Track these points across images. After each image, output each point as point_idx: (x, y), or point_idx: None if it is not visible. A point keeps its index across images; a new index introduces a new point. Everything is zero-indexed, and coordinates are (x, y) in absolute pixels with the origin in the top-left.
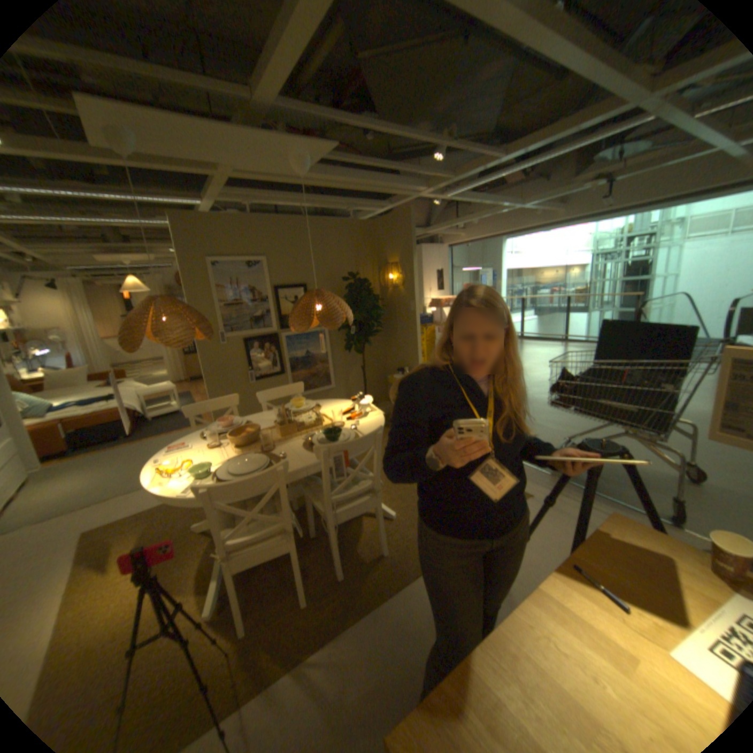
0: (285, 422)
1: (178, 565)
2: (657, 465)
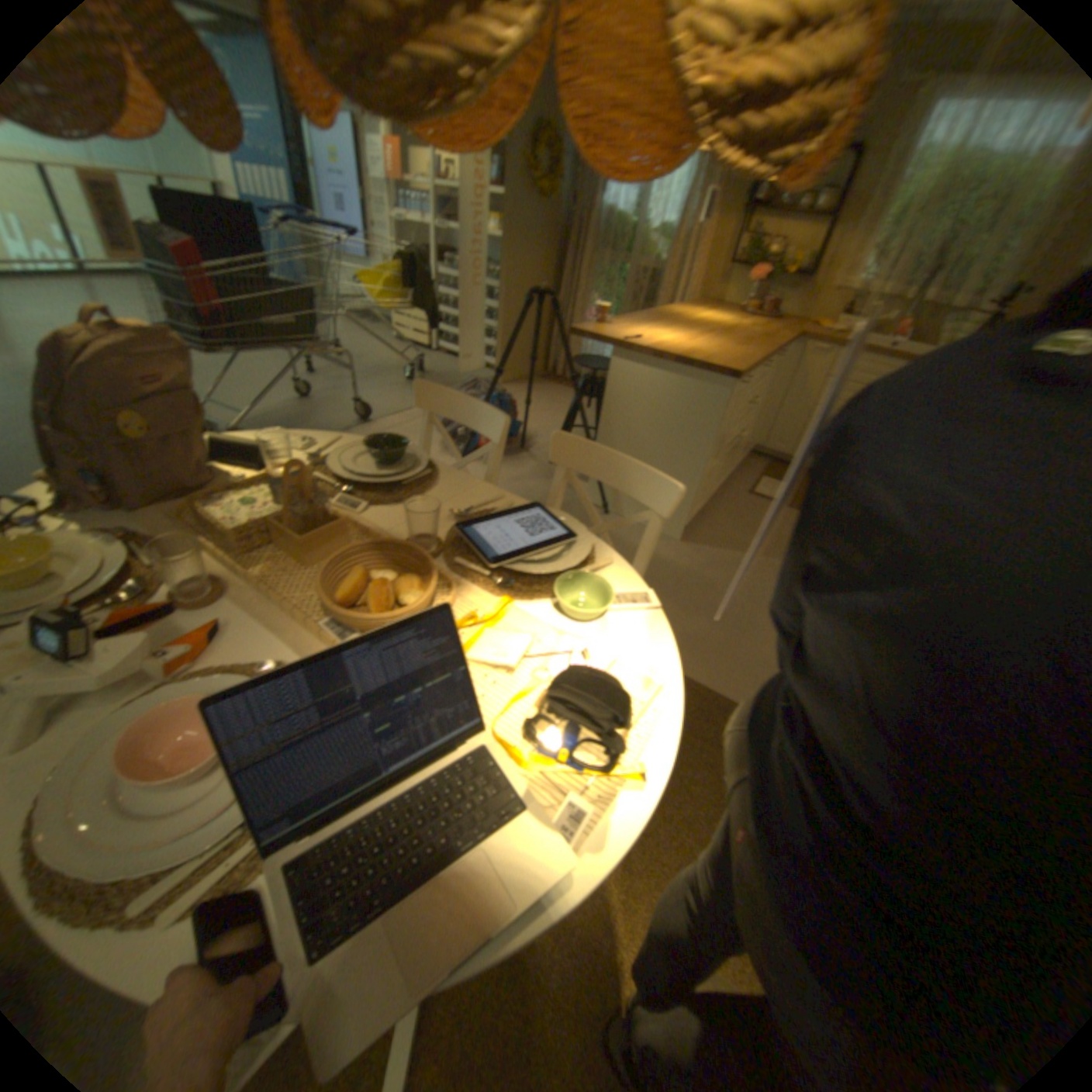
0: (301, 522)
1: (534, 1010)
2: (265, 405)
